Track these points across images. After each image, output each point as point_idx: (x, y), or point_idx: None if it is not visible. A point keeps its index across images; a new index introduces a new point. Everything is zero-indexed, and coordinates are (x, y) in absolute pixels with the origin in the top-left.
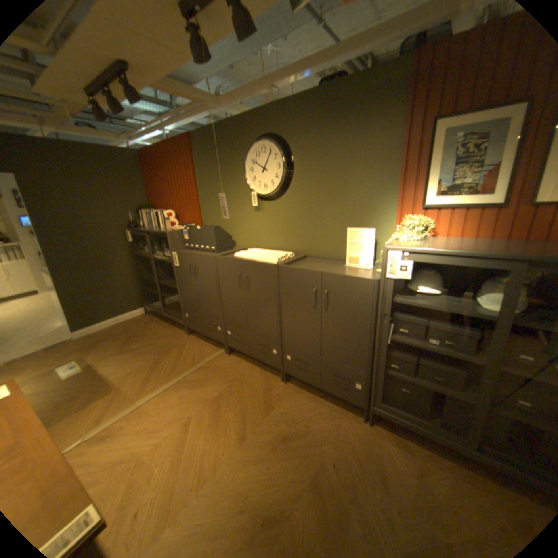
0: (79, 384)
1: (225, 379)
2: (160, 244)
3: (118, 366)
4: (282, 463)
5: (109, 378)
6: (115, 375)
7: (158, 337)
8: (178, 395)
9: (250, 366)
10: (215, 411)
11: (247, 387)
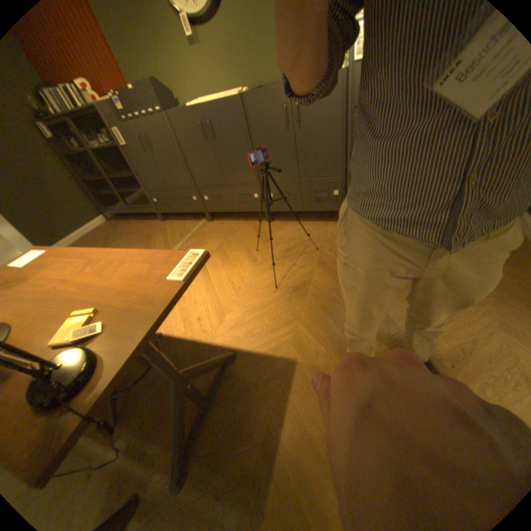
0: None
1: (219, 235)
2: (88, 131)
3: None
4: (293, 260)
5: None
6: None
7: (135, 231)
8: None
9: (236, 221)
10: (223, 254)
11: (241, 234)
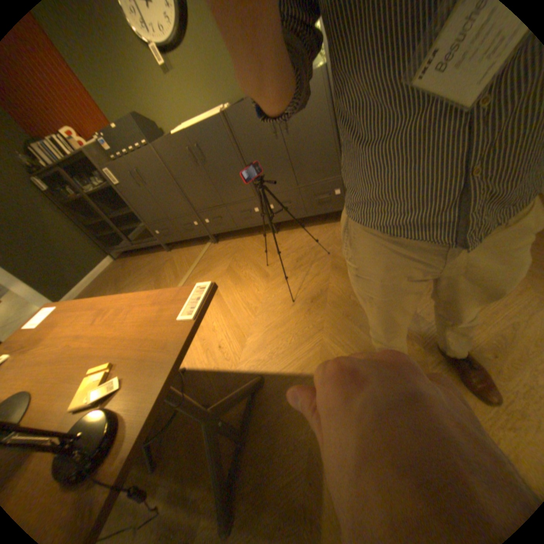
0: None
1: (227, 256)
2: (82, 177)
3: None
4: (306, 270)
5: None
6: None
7: (144, 266)
8: None
9: (241, 239)
10: (234, 275)
11: (249, 251)
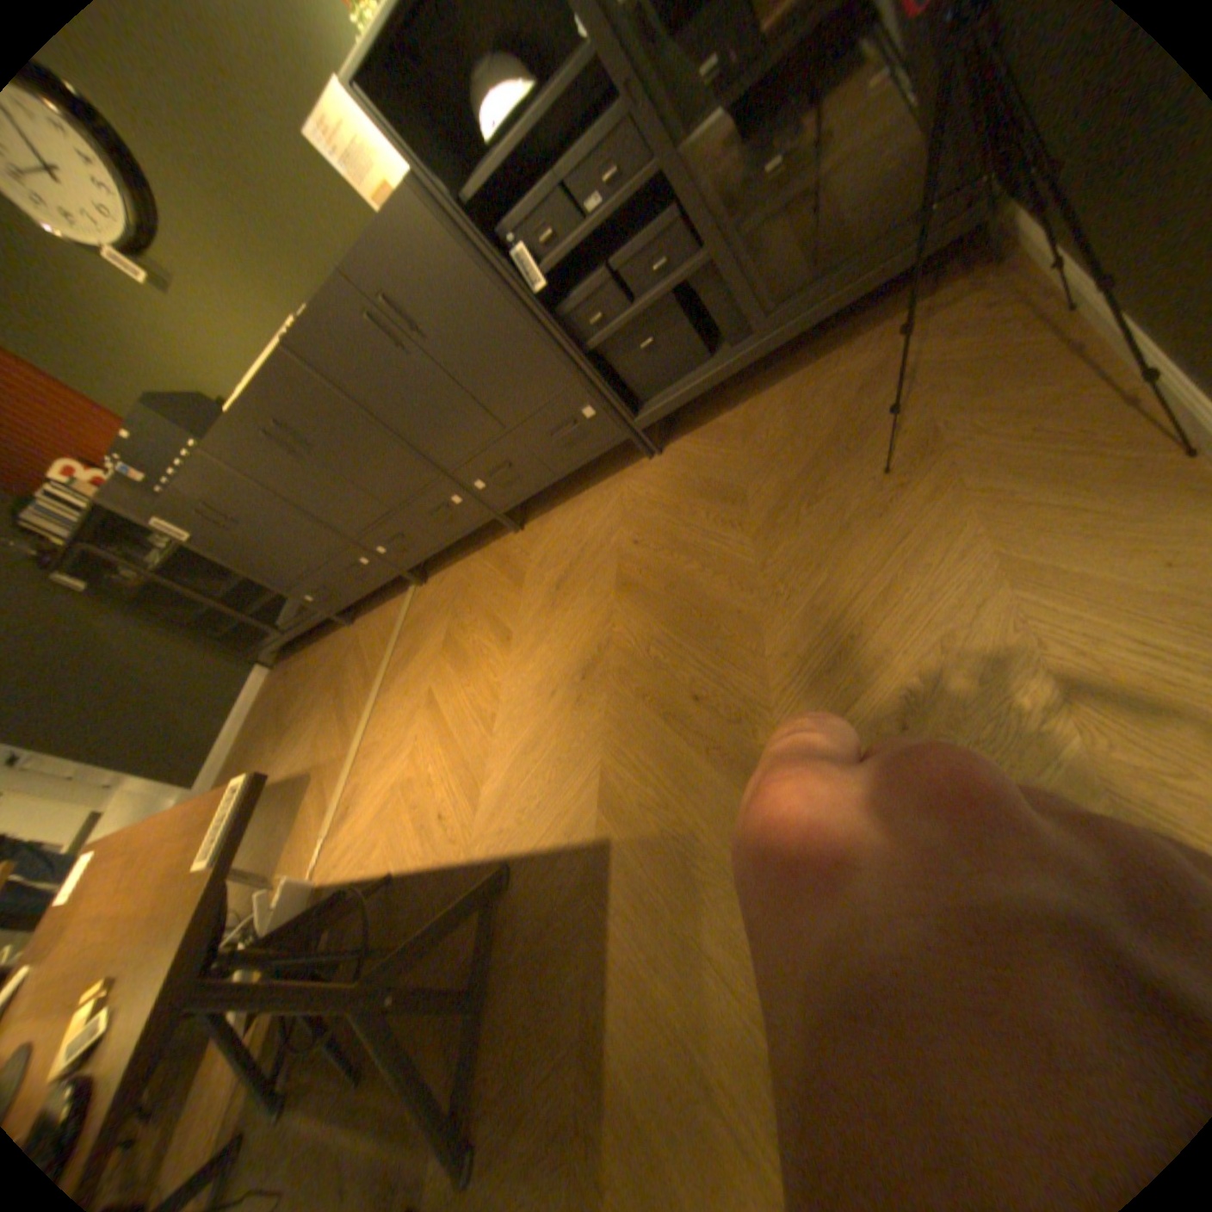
0: (268, 813)
1: (444, 610)
2: (137, 541)
3: (297, 749)
4: (574, 606)
5: (298, 769)
6: (302, 760)
7: (317, 671)
8: (399, 689)
9: (465, 562)
10: (458, 651)
11: (479, 587)
